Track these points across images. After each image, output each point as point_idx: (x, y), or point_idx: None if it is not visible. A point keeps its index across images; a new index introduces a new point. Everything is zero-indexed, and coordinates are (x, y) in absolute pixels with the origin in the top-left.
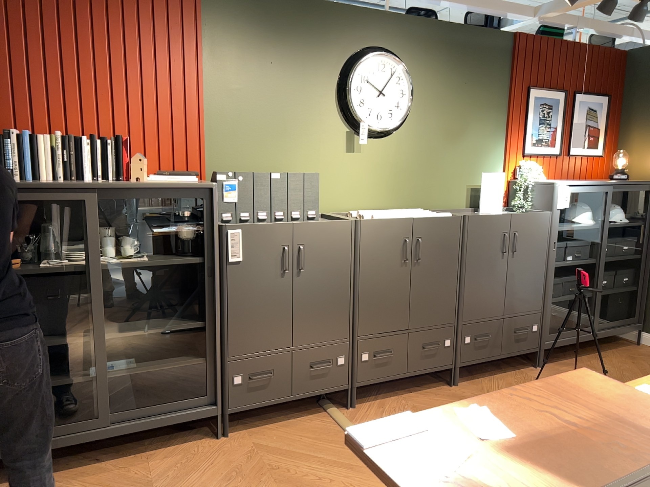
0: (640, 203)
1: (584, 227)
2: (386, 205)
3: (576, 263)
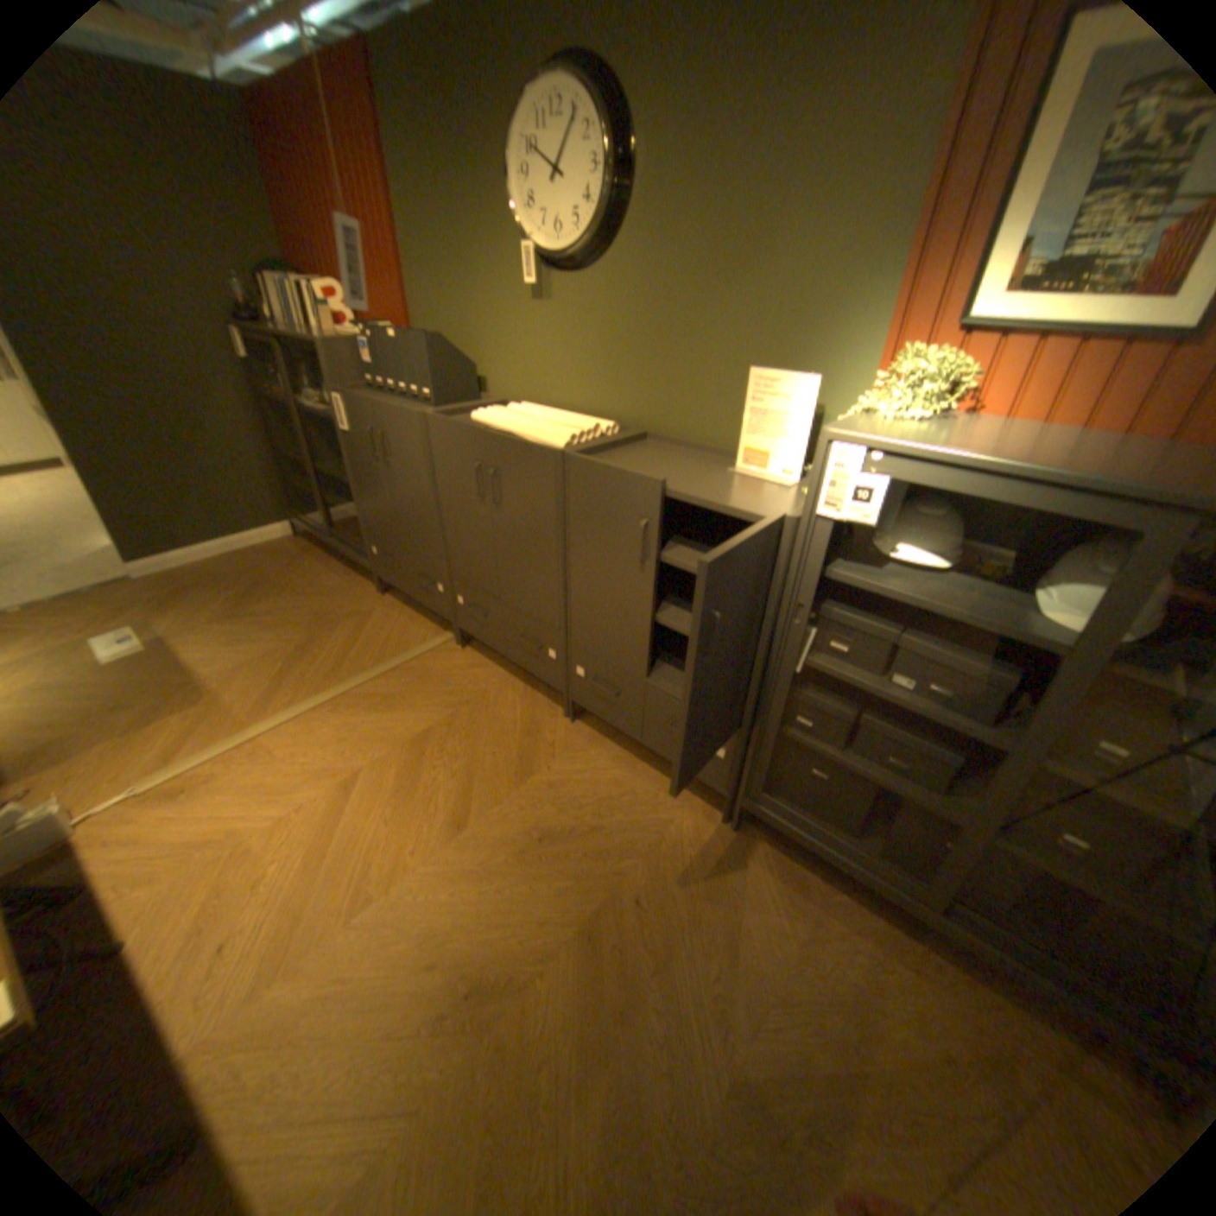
0: None
1: (974, 621)
2: (590, 407)
3: (908, 704)
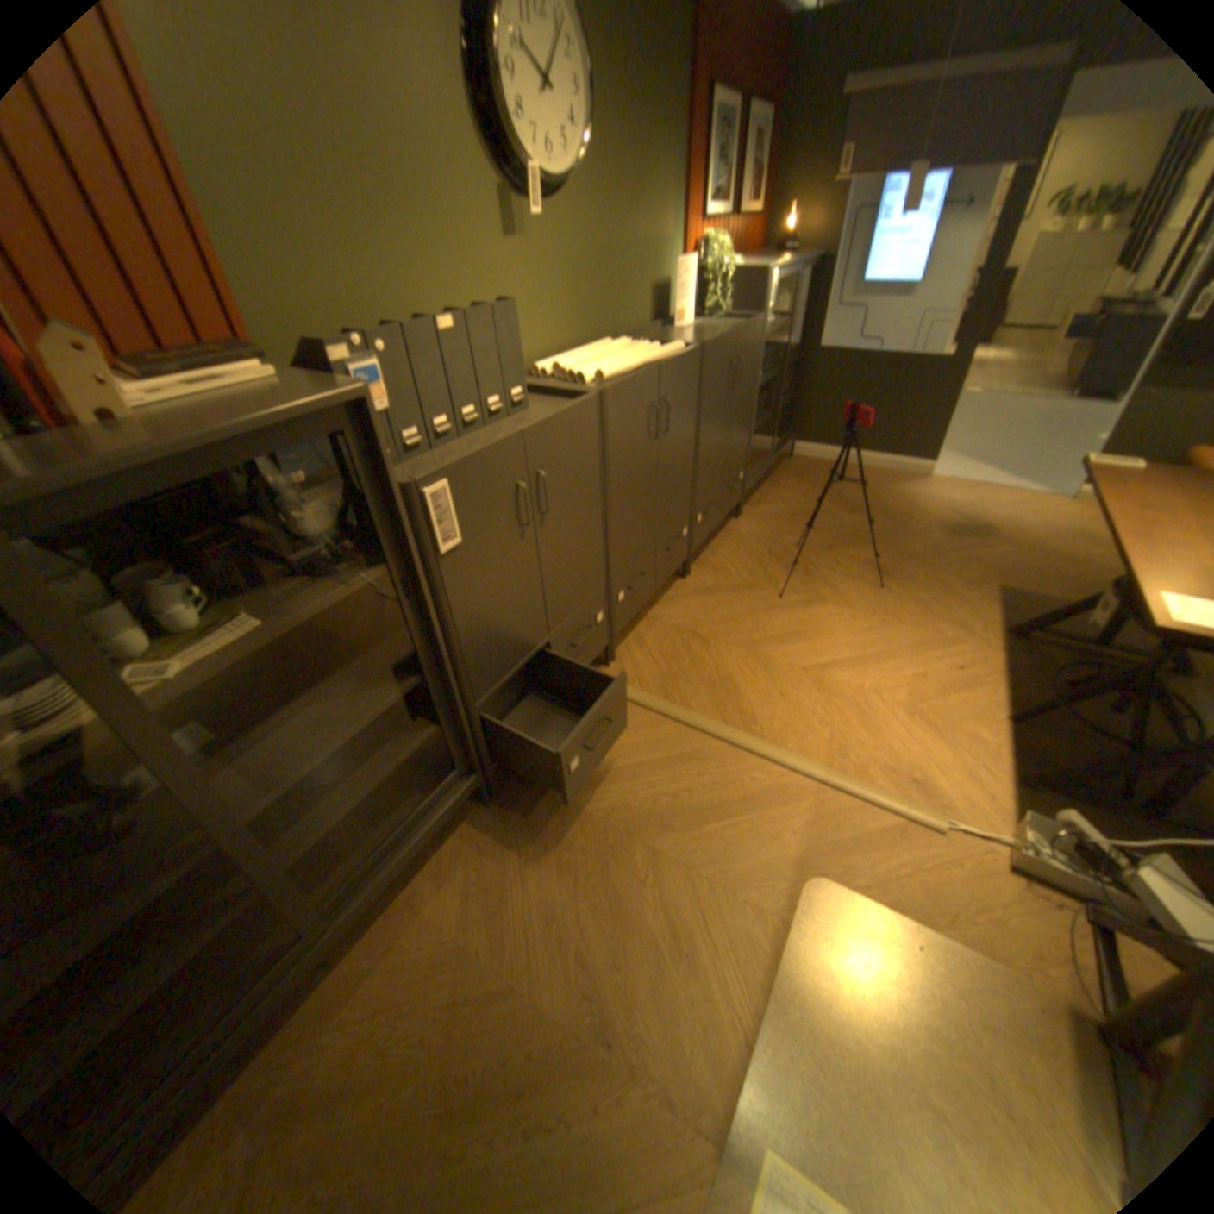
0: (801, 282)
1: (776, 329)
2: (568, 341)
3: (766, 380)
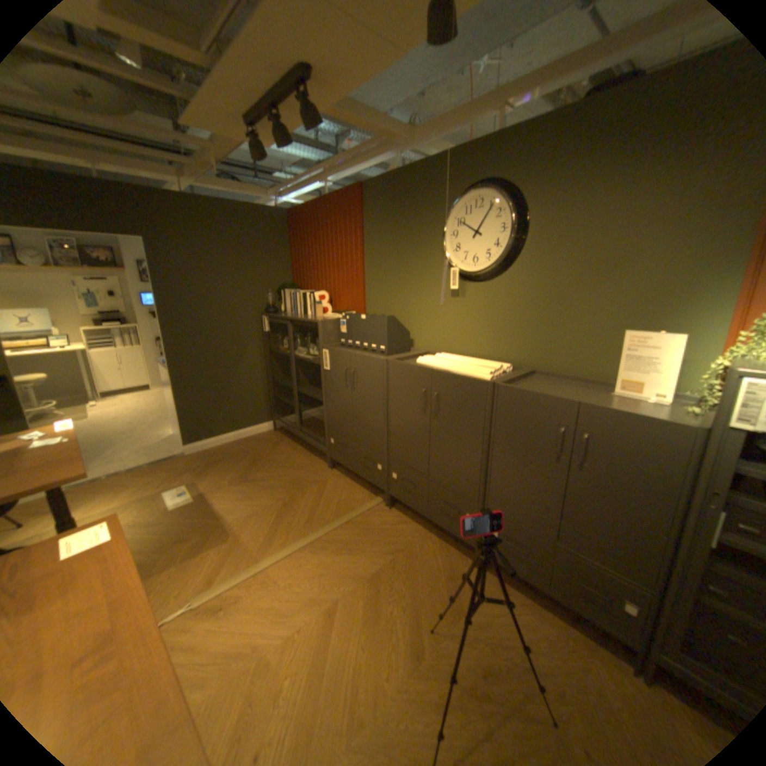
0: None
1: None
2: (489, 355)
3: None
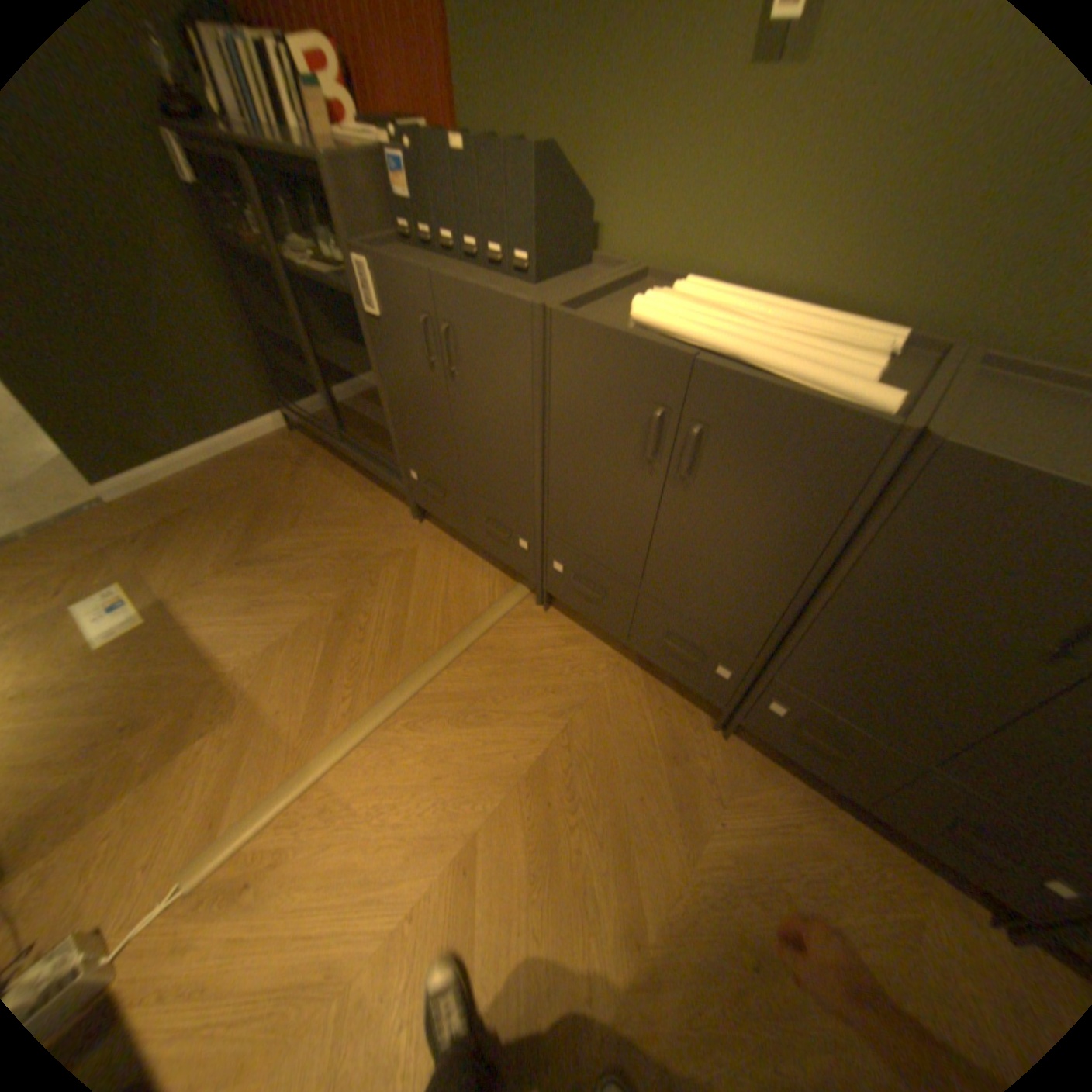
0: None
1: None
2: (830, 288)
3: None
